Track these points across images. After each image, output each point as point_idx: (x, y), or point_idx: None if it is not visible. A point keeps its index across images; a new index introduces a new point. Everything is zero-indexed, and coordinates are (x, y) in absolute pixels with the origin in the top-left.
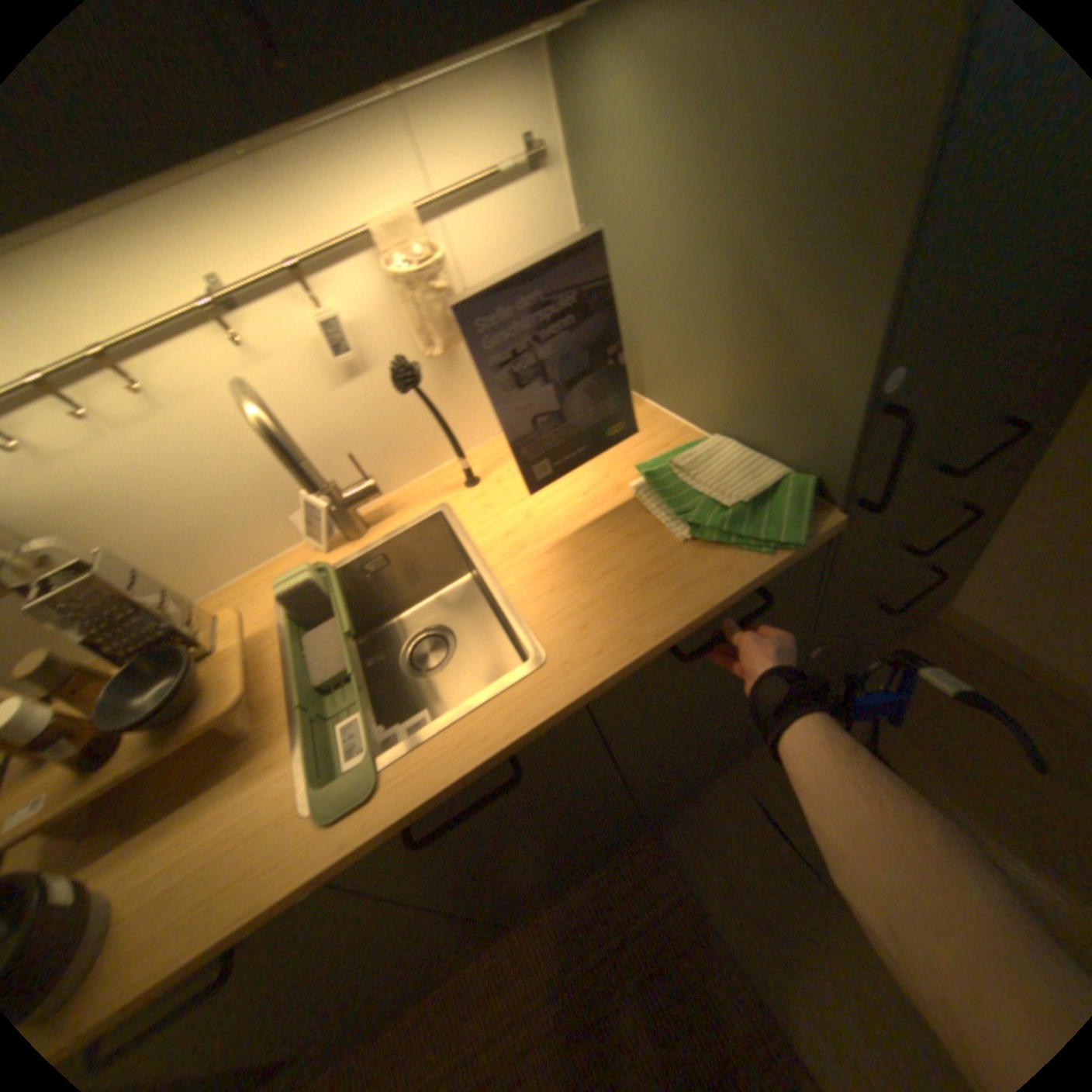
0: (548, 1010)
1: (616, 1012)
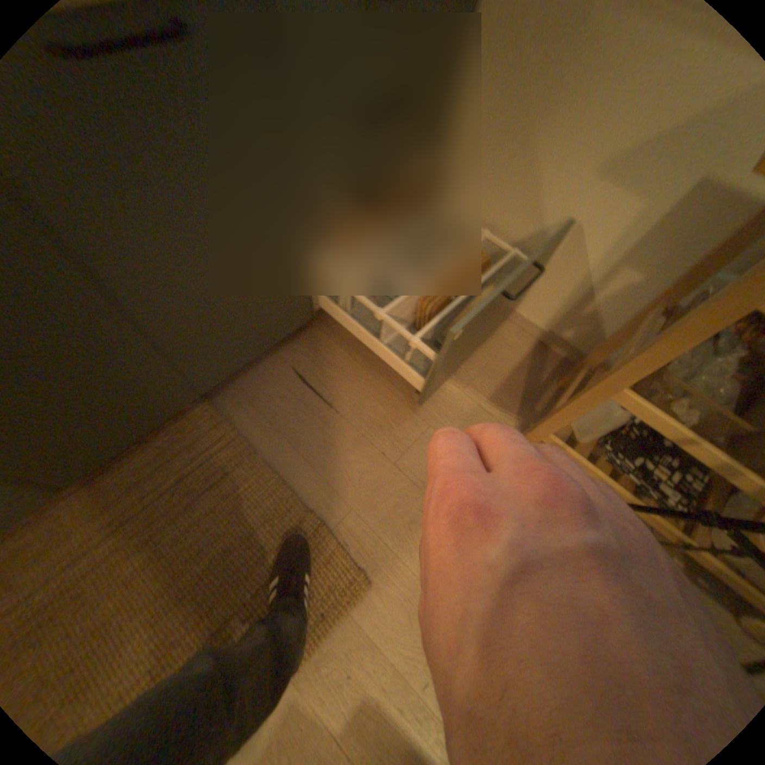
0: (109, 539)
1: (172, 522)
